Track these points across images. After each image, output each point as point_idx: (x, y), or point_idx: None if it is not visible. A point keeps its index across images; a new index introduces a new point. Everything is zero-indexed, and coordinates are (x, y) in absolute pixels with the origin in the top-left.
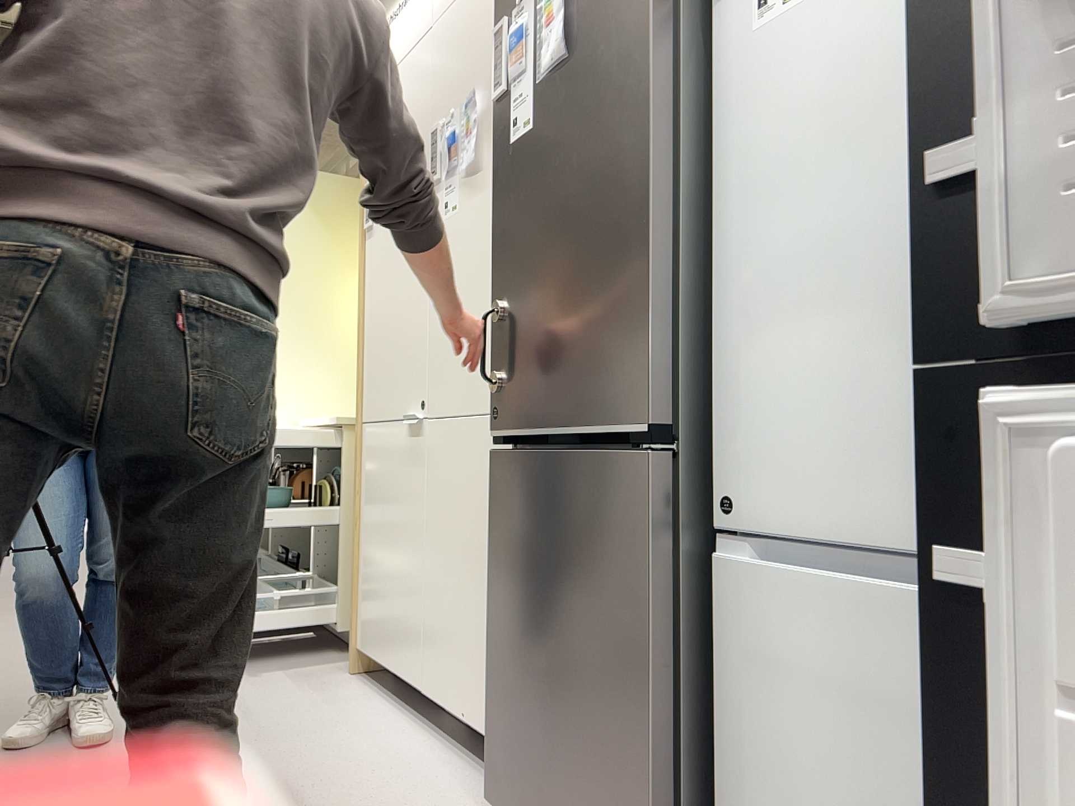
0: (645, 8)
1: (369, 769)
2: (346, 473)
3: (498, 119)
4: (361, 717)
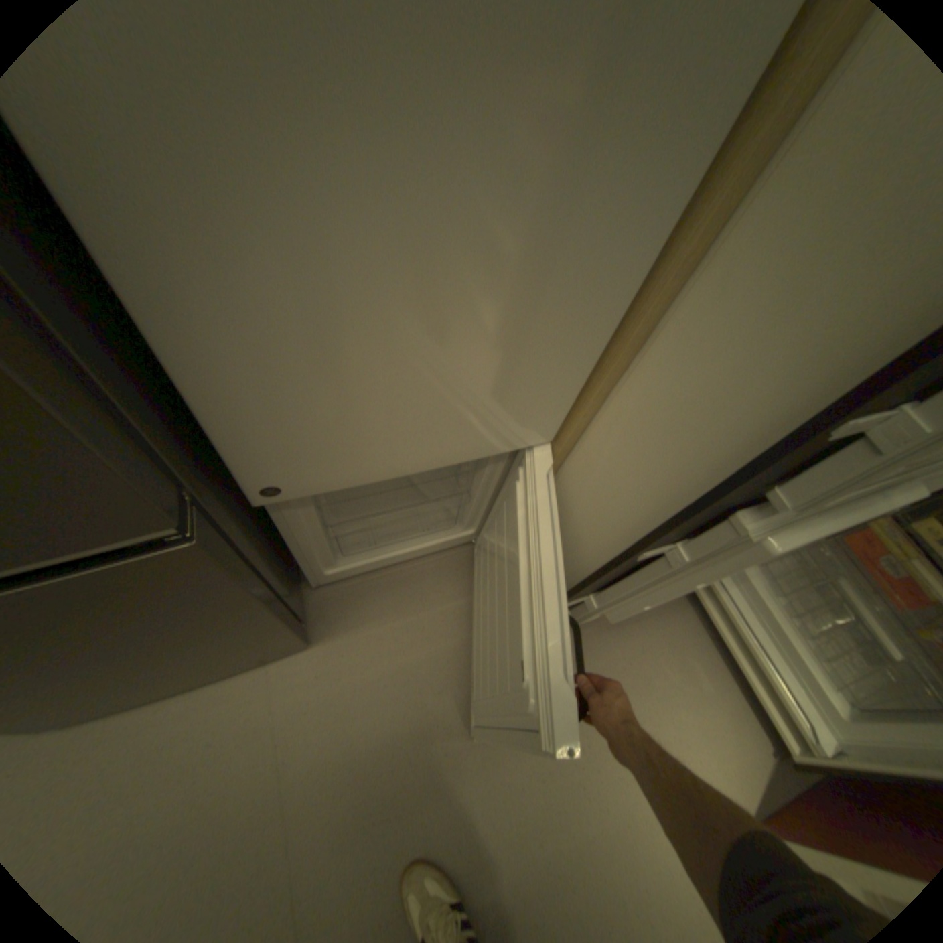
0: None
1: None
2: None
3: None
4: None
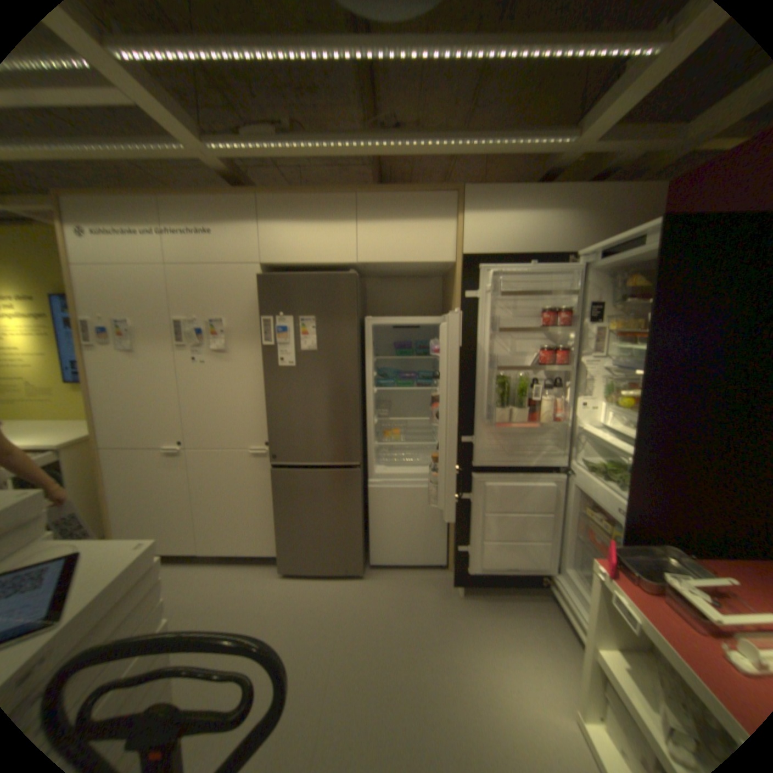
0: (355, 353)
1: (210, 593)
2: (70, 473)
3: (268, 353)
4: (165, 580)
